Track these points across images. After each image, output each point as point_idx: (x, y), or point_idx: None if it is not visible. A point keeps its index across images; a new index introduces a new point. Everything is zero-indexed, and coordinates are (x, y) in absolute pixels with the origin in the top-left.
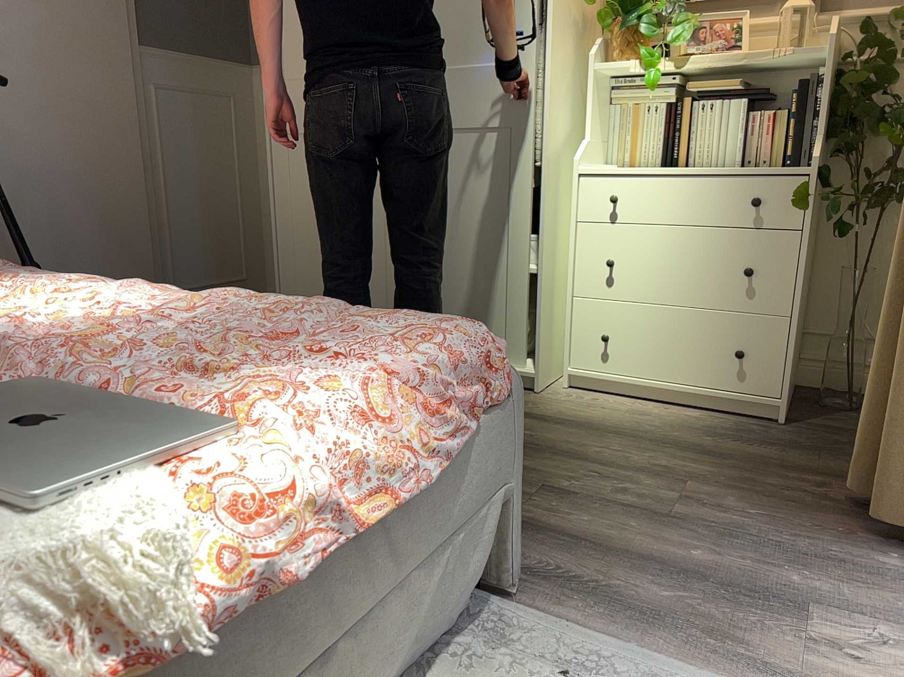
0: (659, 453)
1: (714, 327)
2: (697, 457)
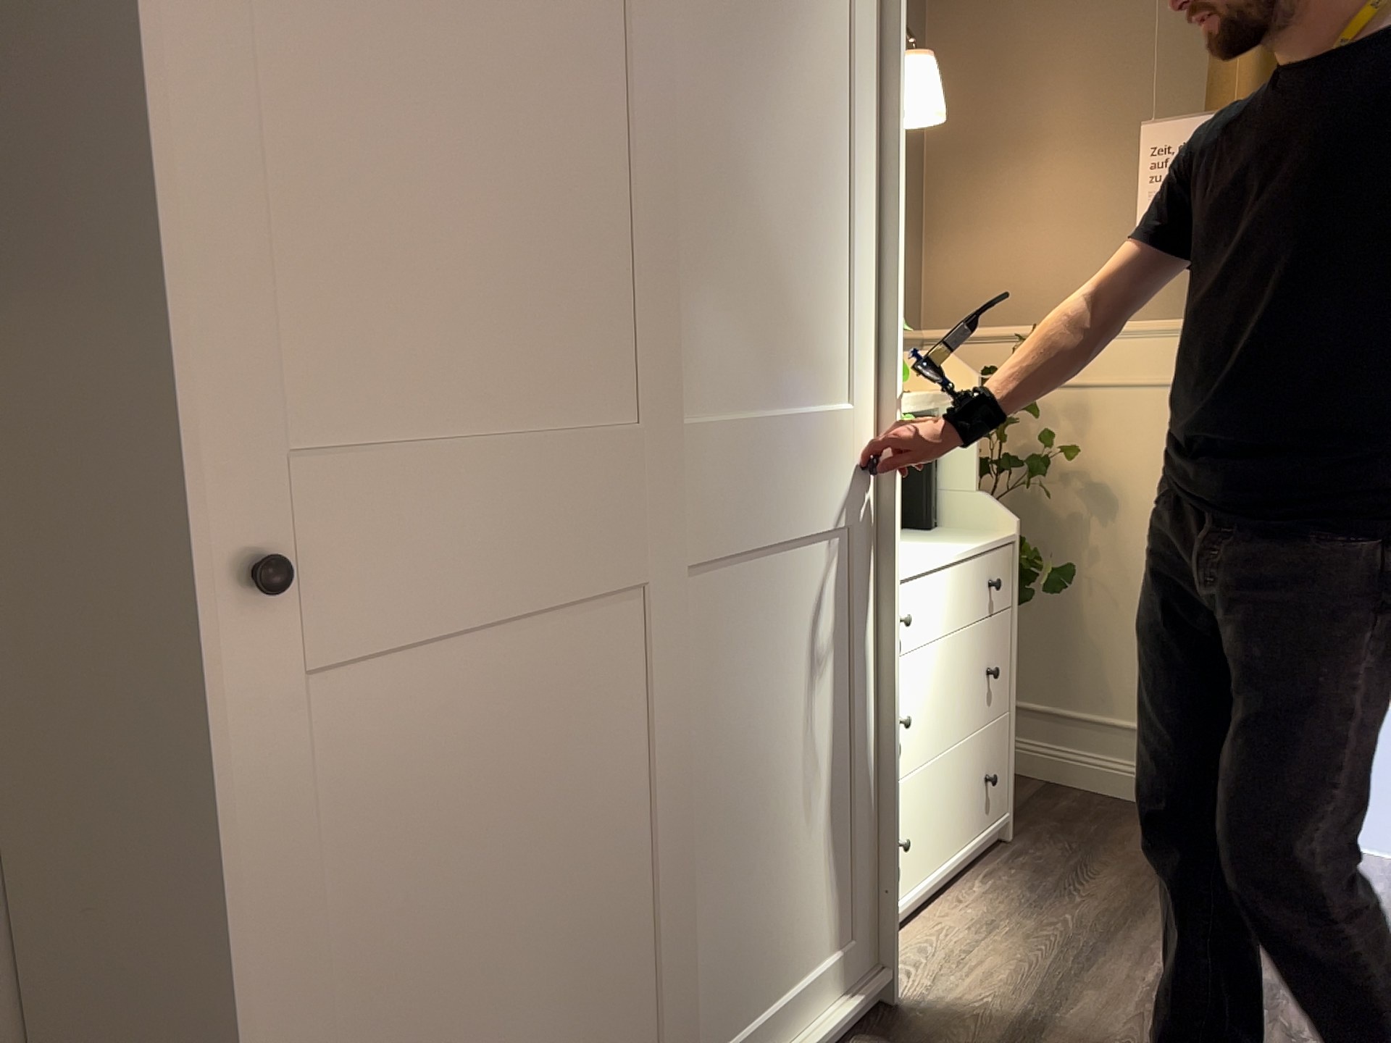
0: (1141, 945)
1: (972, 758)
2: (1142, 921)
